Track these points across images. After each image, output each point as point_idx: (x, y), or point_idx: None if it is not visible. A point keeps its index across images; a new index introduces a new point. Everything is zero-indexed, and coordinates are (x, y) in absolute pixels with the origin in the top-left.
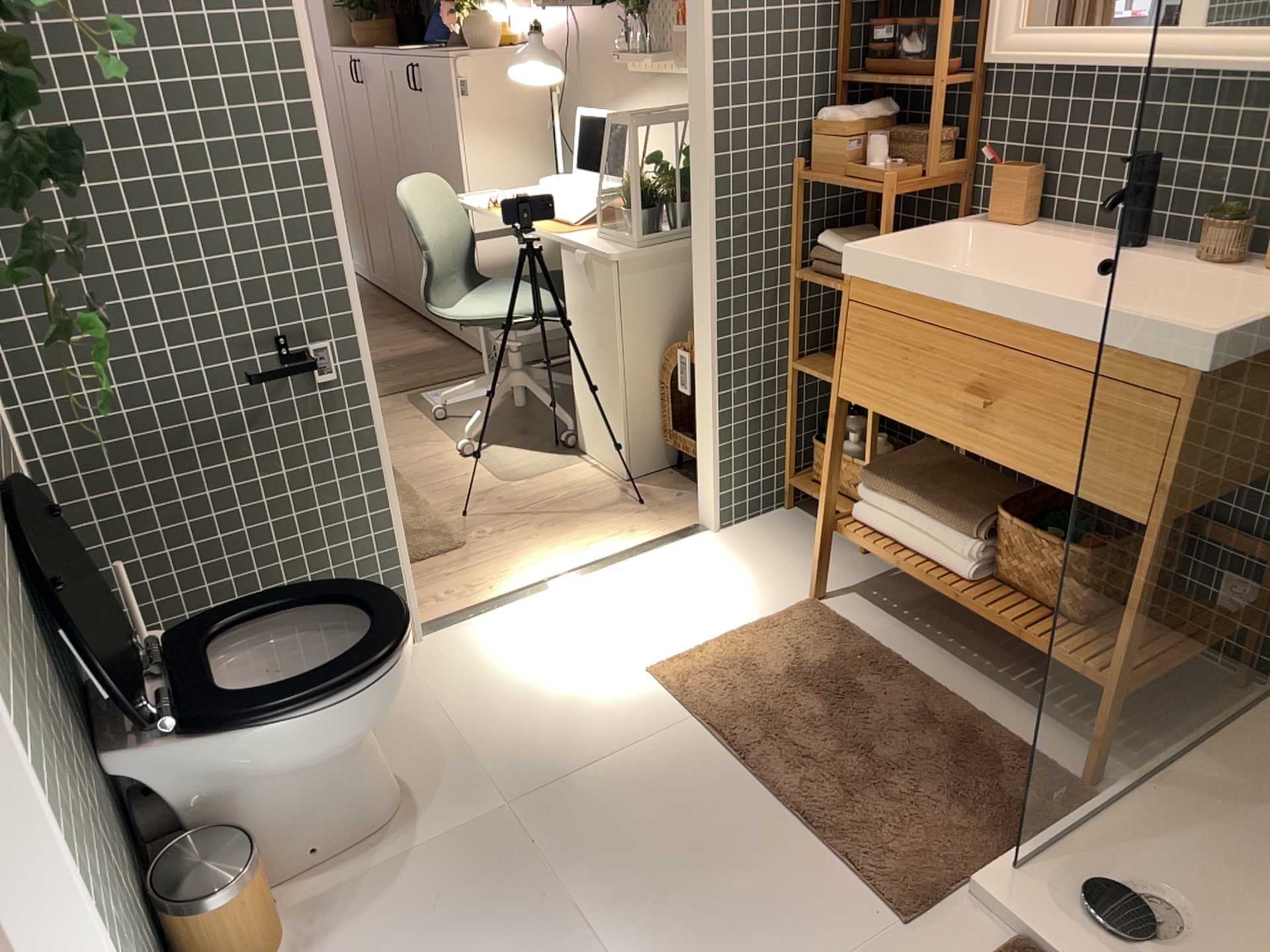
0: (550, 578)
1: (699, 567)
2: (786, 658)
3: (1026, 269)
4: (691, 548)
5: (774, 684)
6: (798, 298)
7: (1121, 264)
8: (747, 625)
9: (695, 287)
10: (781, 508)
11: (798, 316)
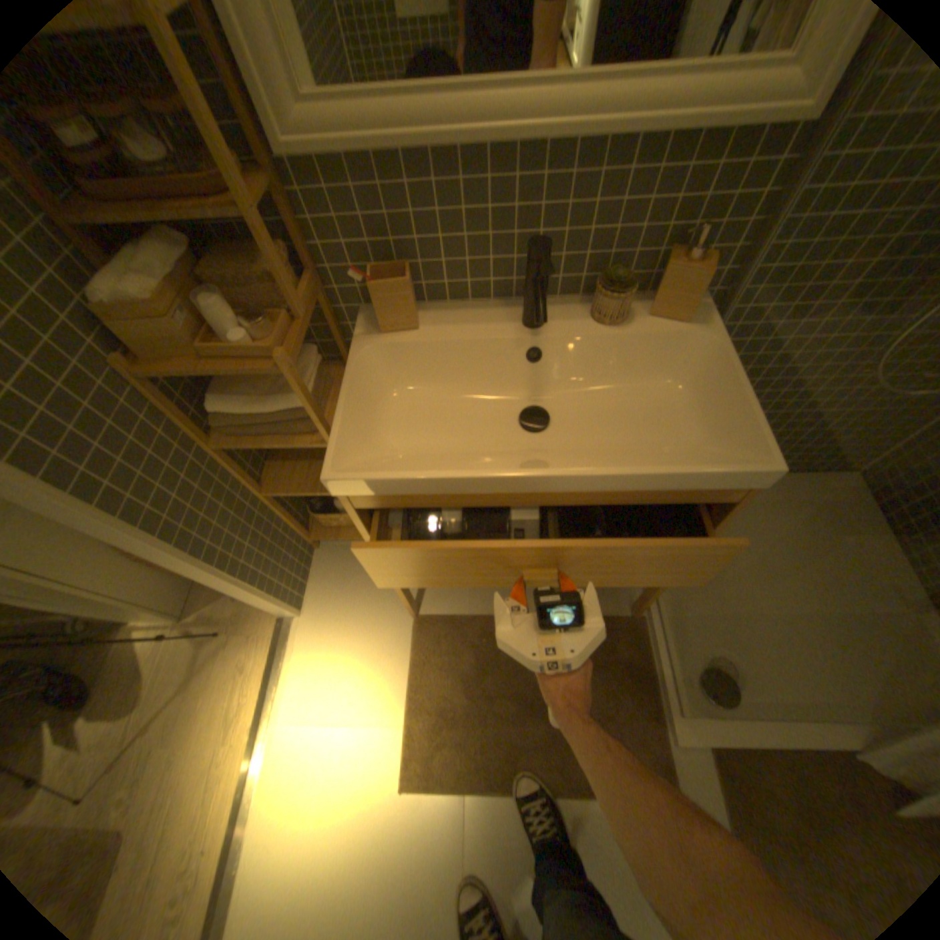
0: (236, 788)
1: (324, 660)
2: (456, 687)
3: (452, 367)
4: (300, 647)
5: (473, 716)
6: (232, 462)
7: (542, 343)
8: (408, 683)
9: (128, 550)
10: (314, 554)
11: (243, 472)
